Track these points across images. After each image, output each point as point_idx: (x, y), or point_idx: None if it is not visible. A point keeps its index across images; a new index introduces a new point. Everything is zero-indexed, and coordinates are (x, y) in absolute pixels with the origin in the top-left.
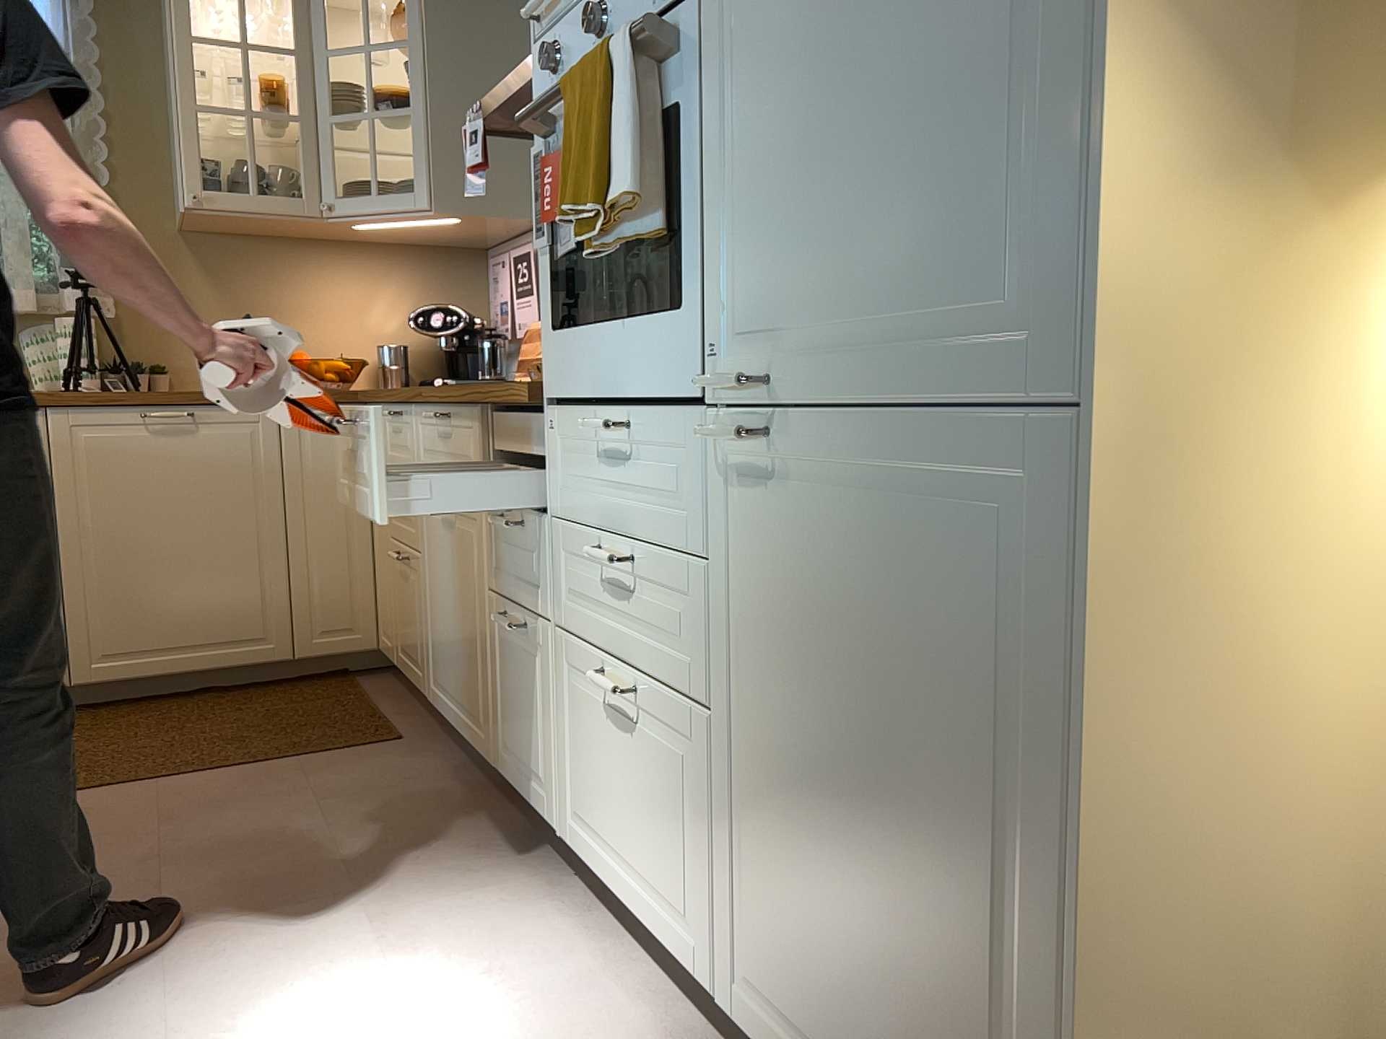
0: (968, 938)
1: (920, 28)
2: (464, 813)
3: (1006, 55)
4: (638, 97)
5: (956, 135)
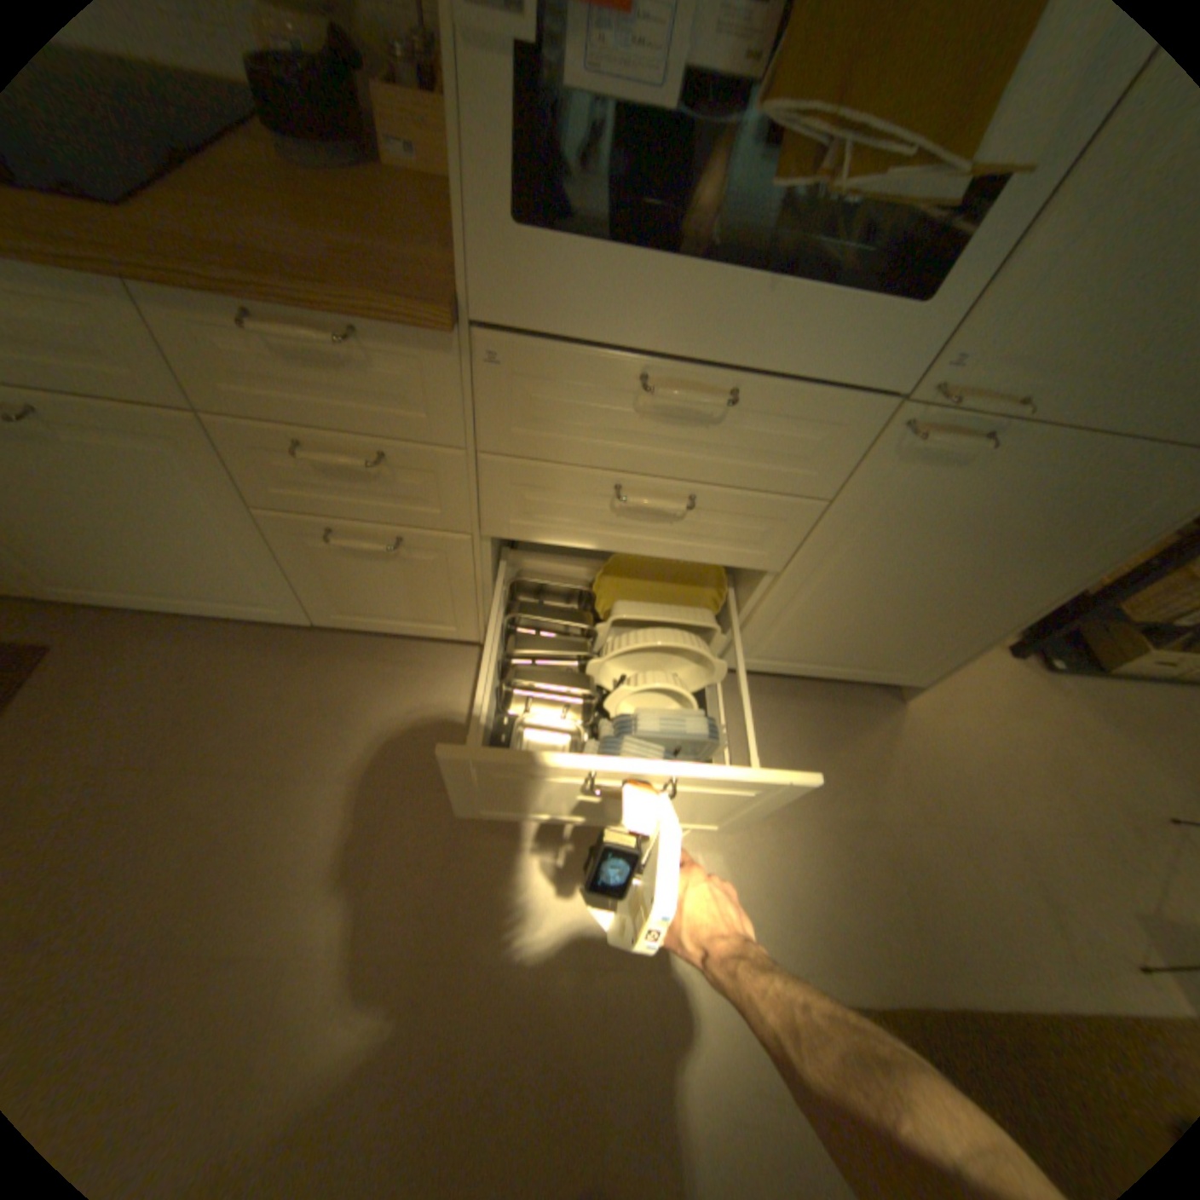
0: (966, 619)
1: None
2: (300, 666)
3: None
4: None
5: None
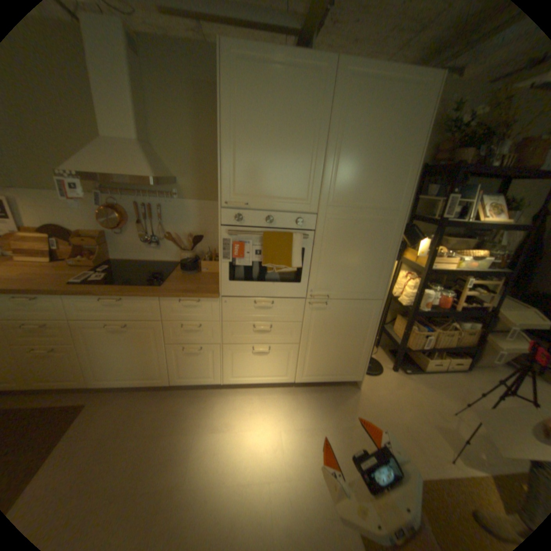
0: (353, 351)
1: (365, 257)
2: (162, 402)
3: (377, 265)
4: (302, 249)
5: (368, 271)
